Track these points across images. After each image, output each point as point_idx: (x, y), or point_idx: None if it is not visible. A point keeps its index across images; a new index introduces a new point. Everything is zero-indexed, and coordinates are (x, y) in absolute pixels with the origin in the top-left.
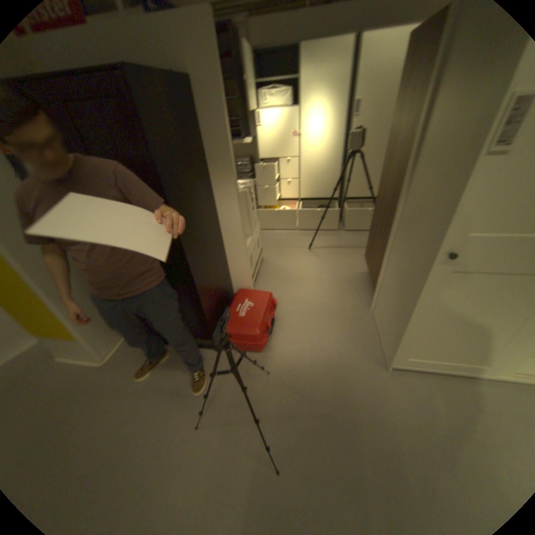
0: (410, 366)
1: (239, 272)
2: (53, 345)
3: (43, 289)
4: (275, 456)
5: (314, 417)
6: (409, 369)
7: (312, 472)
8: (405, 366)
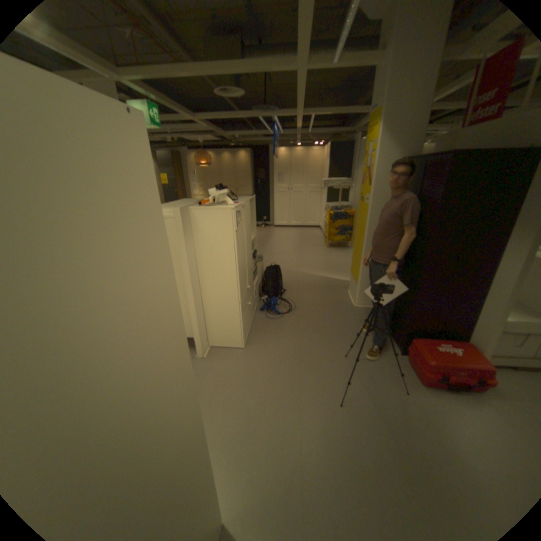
0: None
1: (484, 330)
2: (351, 283)
3: (365, 250)
4: (351, 405)
5: (394, 437)
6: None
7: (352, 432)
8: None
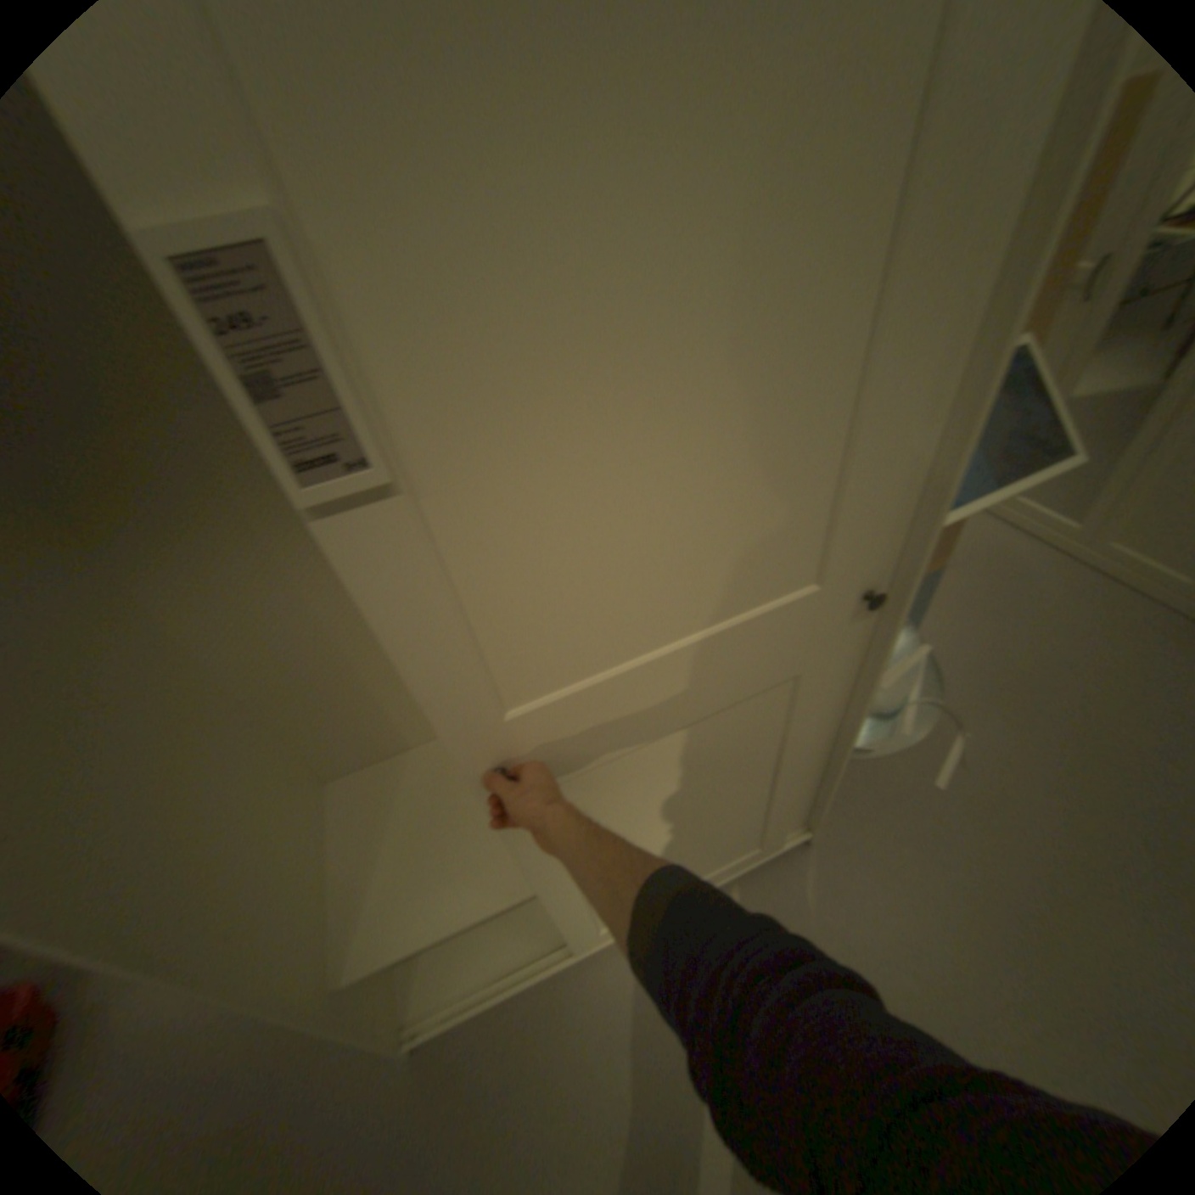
0: (433, 1033)
1: None
2: None
3: None
4: None
5: None
6: (439, 1036)
7: None
8: (422, 1040)
